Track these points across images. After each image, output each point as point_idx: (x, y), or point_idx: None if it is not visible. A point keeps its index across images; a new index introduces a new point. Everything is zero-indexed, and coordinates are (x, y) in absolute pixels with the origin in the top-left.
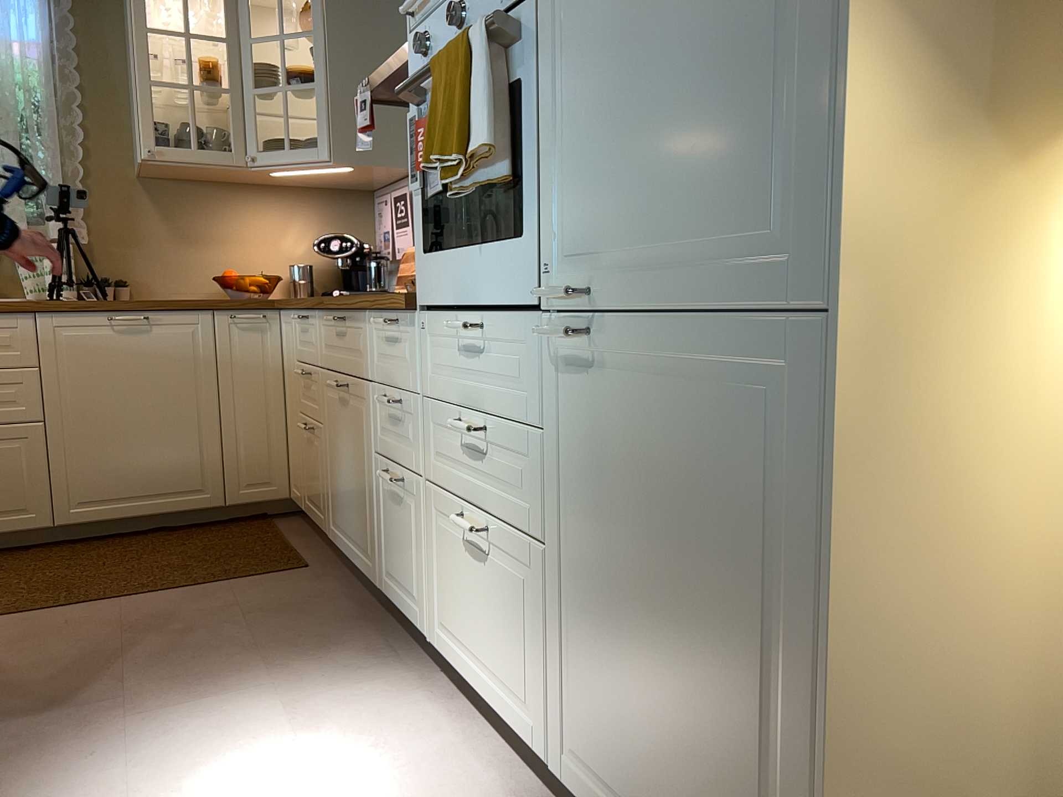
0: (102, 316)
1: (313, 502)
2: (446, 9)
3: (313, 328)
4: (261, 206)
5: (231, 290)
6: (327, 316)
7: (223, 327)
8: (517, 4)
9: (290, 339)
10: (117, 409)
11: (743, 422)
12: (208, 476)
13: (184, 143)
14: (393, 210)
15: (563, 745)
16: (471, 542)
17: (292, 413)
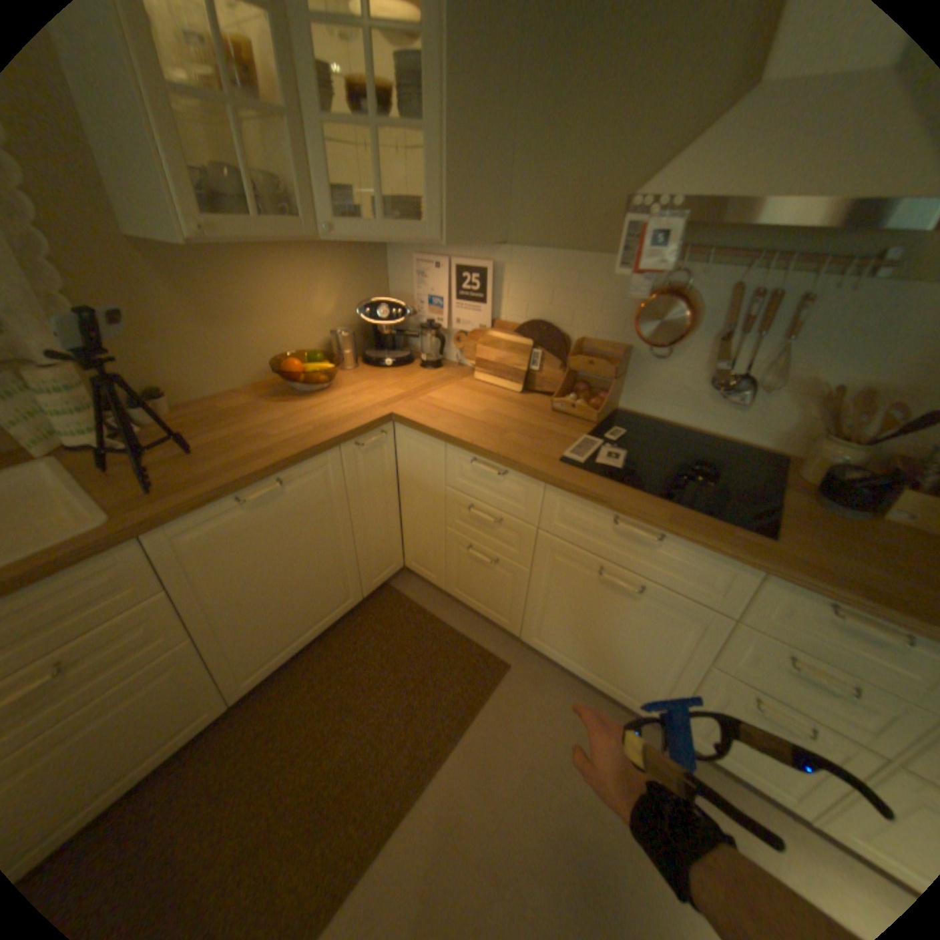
0: (226, 499)
1: (477, 599)
2: None
3: (519, 487)
4: (286, 264)
5: (290, 379)
6: (588, 503)
7: (349, 457)
8: None
9: (429, 460)
10: (265, 582)
11: None
12: (350, 587)
13: (224, 201)
14: (454, 280)
15: None
16: None
17: (420, 516)
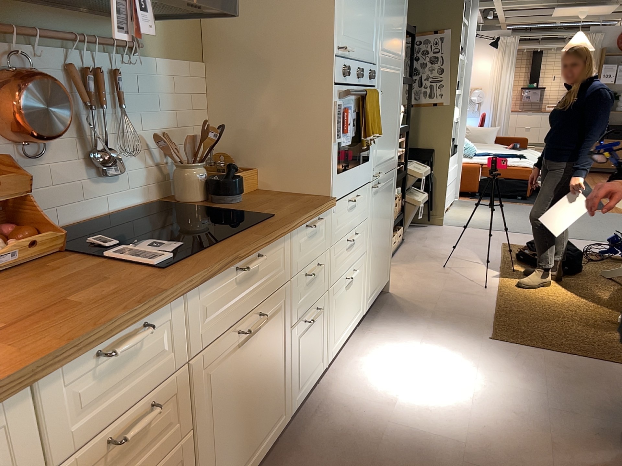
0: None
1: None
2: (350, 62)
3: (159, 332)
4: None
5: None
6: (217, 279)
7: None
8: (371, 86)
9: None
10: None
11: (390, 189)
12: None
13: None
14: None
15: (367, 300)
16: (346, 284)
17: None
